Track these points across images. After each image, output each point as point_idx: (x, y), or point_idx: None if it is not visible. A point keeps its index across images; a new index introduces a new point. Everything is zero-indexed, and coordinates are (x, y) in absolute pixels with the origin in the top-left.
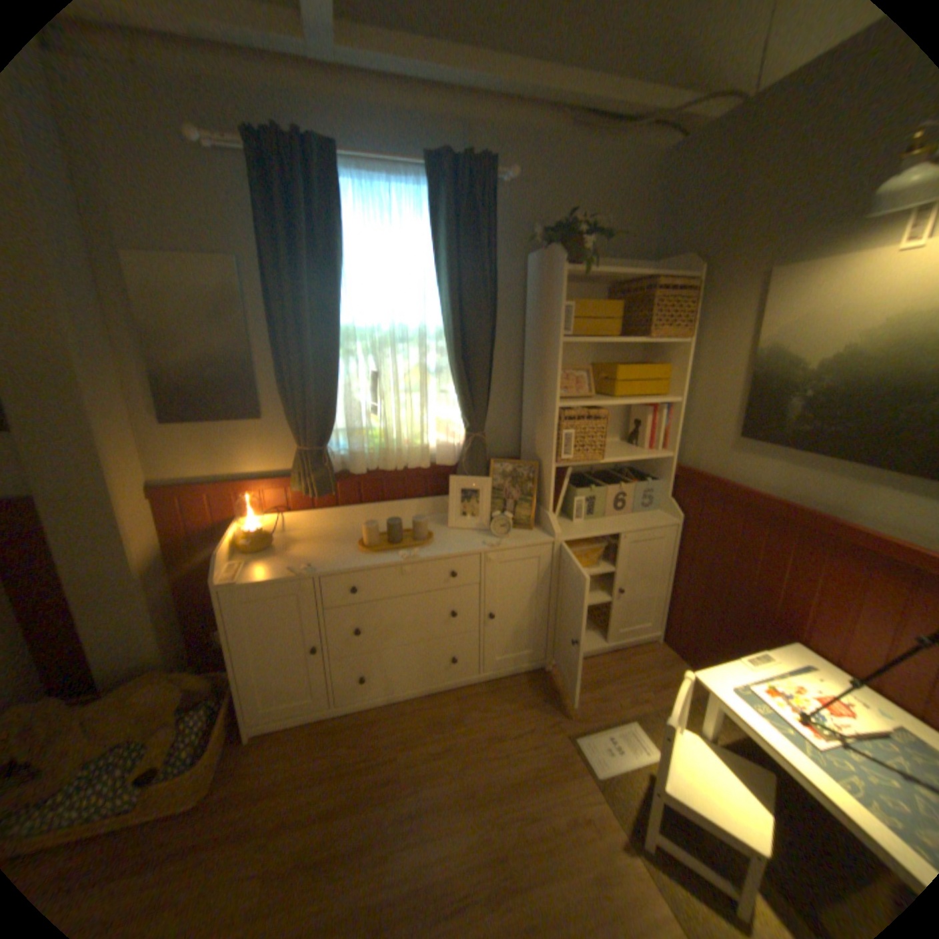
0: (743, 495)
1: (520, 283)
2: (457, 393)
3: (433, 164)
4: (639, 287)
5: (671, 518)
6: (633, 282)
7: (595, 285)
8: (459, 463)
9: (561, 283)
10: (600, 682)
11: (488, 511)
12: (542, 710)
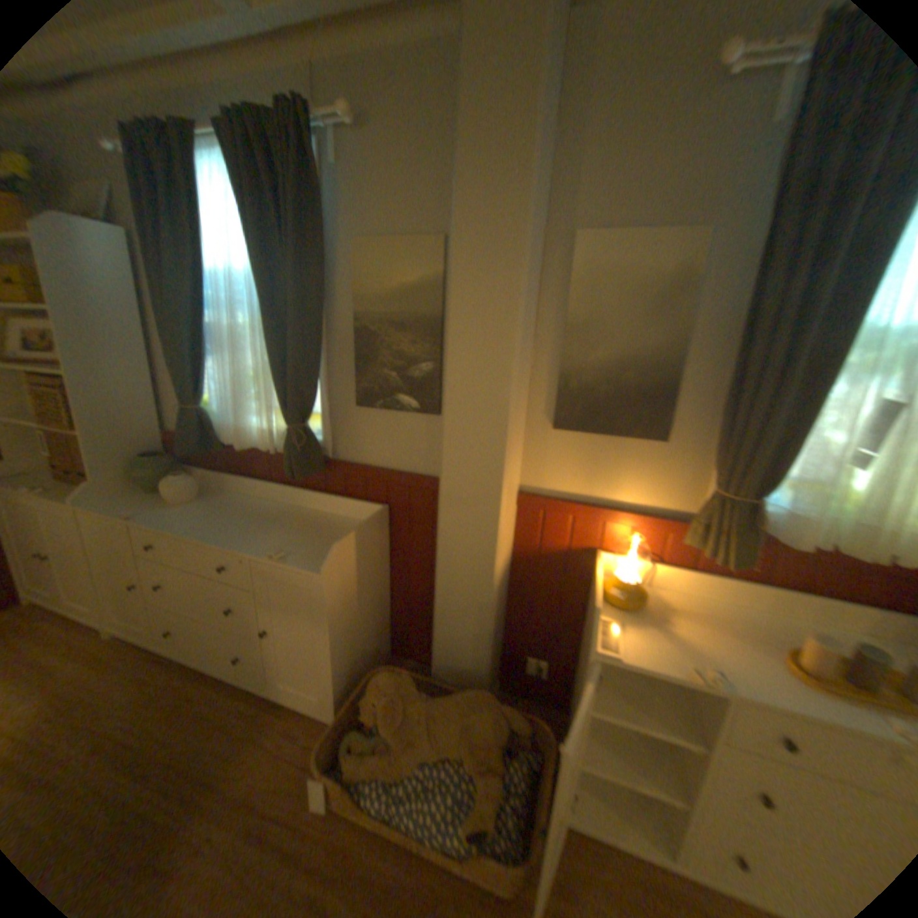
0: None
1: None
2: None
3: None
4: None
5: None
6: None
7: None
8: None
9: None
10: None
11: None
12: None
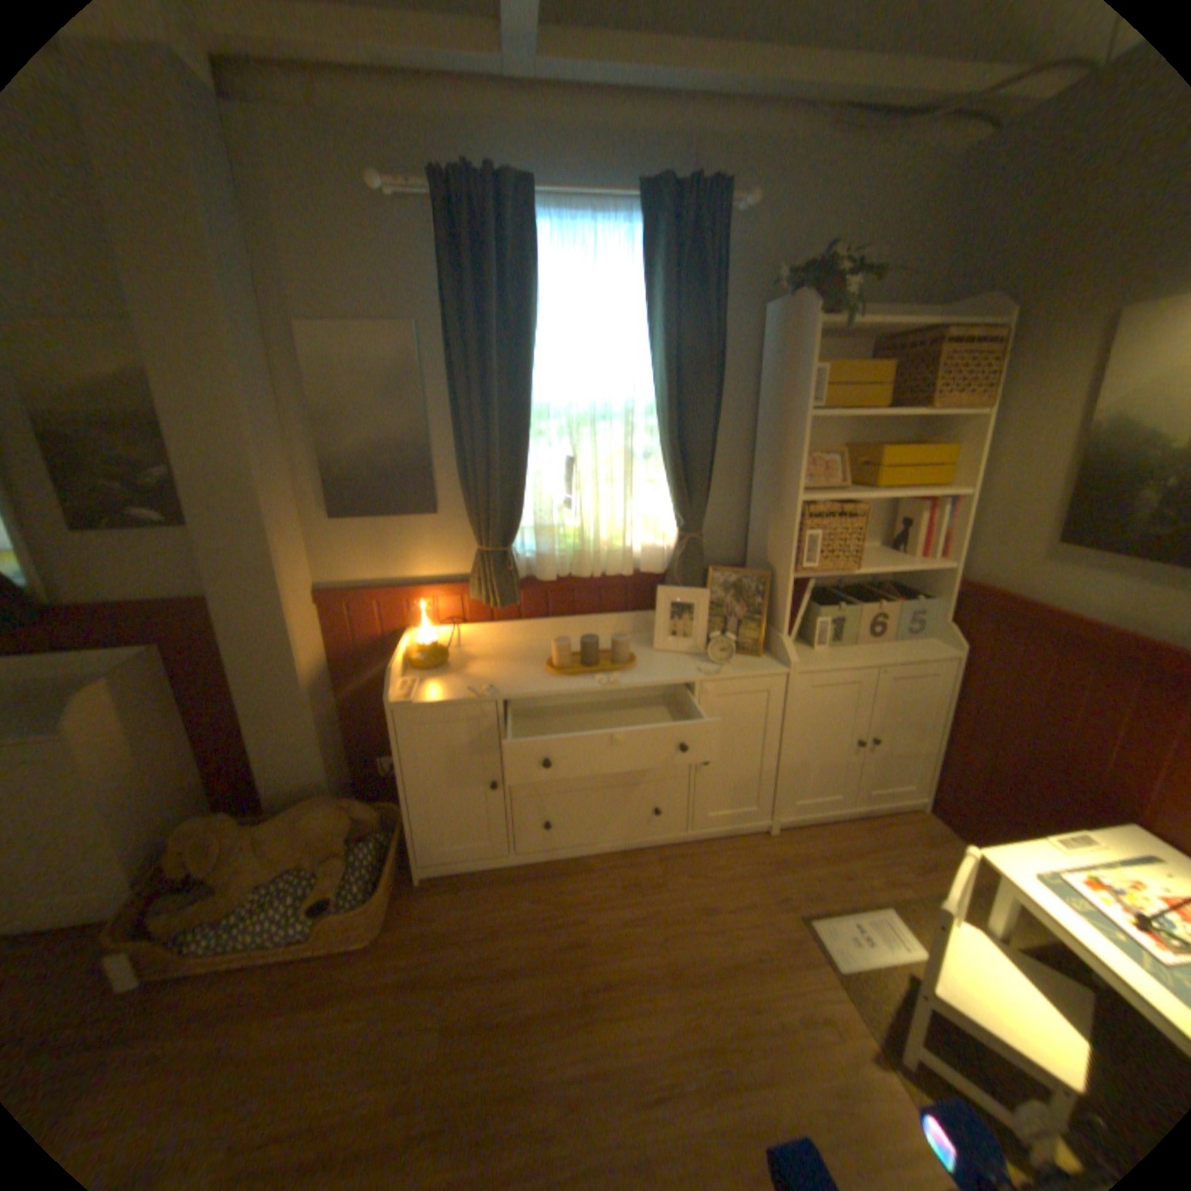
0: (1060, 621)
1: (754, 341)
2: (669, 482)
3: (652, 194)
4: (919, 341)
5: (951, 650)
6: (910, 334)
7: (856, 341)
8: (669, 570)
9: (813, 339)
10: (843, 855)
11: (705, 632)
12: (767, 882)
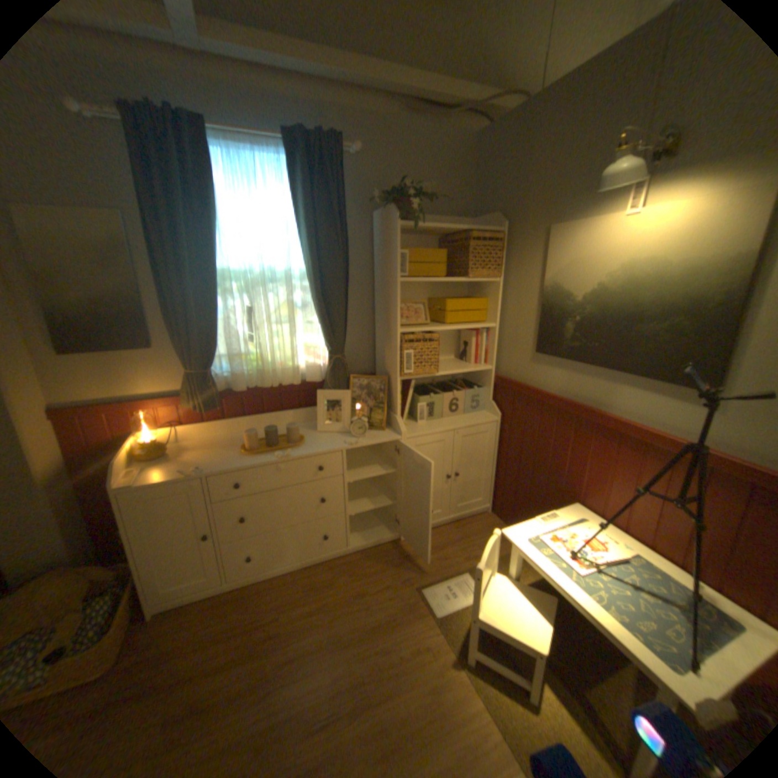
0: (539, 396)
1: (368, 234)
2: (320, 323)
3: (290, 138)
4: (459, 239)
5: (492, 416)
6: (456, 234)
7: (428, 237)
8: (326, 379)
9: (396, 235)
10: (442, 545)
11: (349, 417)
12: (397, 570)
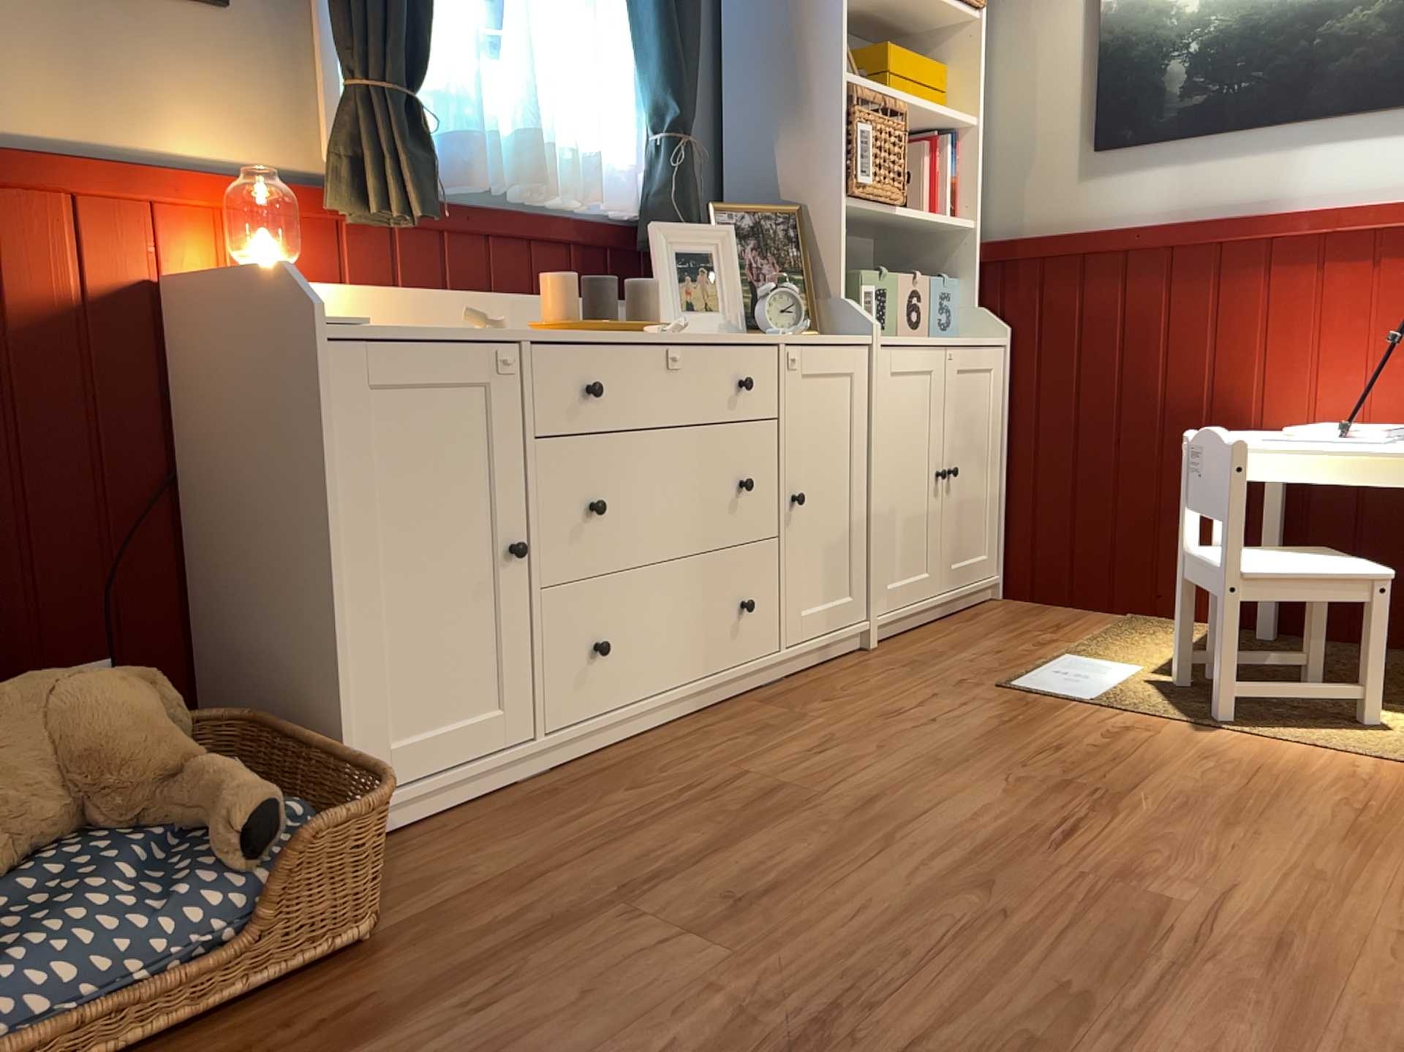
0: (1115, 241)
1: None
2: (648, 42)
3: None
4: None
5: (989, 339)
6: None
7: None
8: (646, 212)
9: None
10: (964, 640)
11: (741, 294)
12: (919, 677)
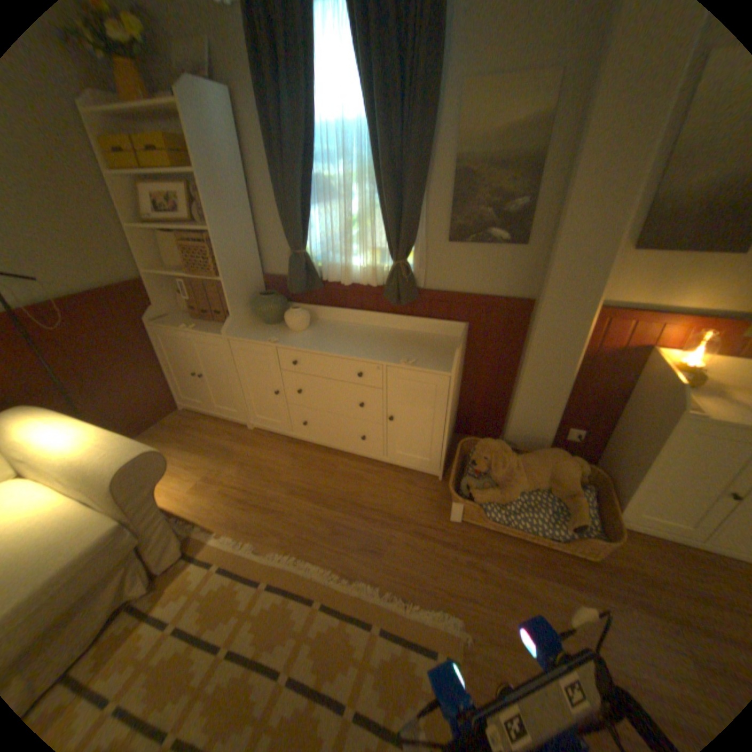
0: None
1: None
2: None
3: None
4: None
5: None
6: None
7: None
8: None
9: None
10: None
11: None
12: None
